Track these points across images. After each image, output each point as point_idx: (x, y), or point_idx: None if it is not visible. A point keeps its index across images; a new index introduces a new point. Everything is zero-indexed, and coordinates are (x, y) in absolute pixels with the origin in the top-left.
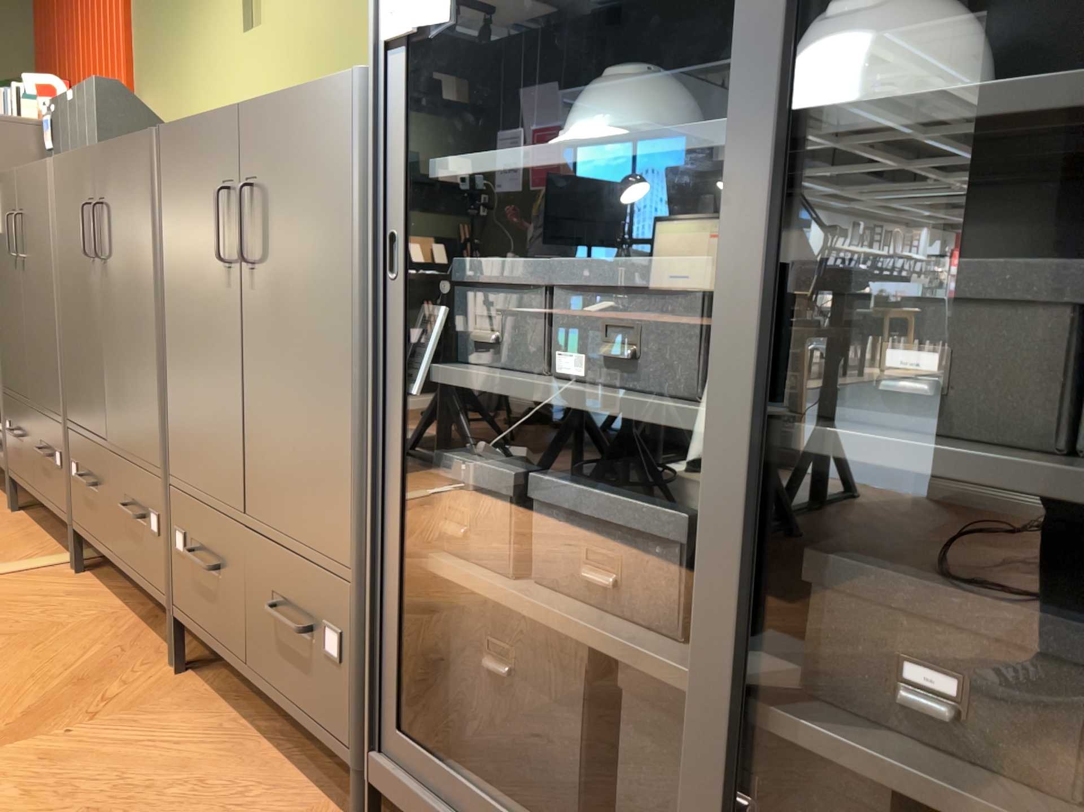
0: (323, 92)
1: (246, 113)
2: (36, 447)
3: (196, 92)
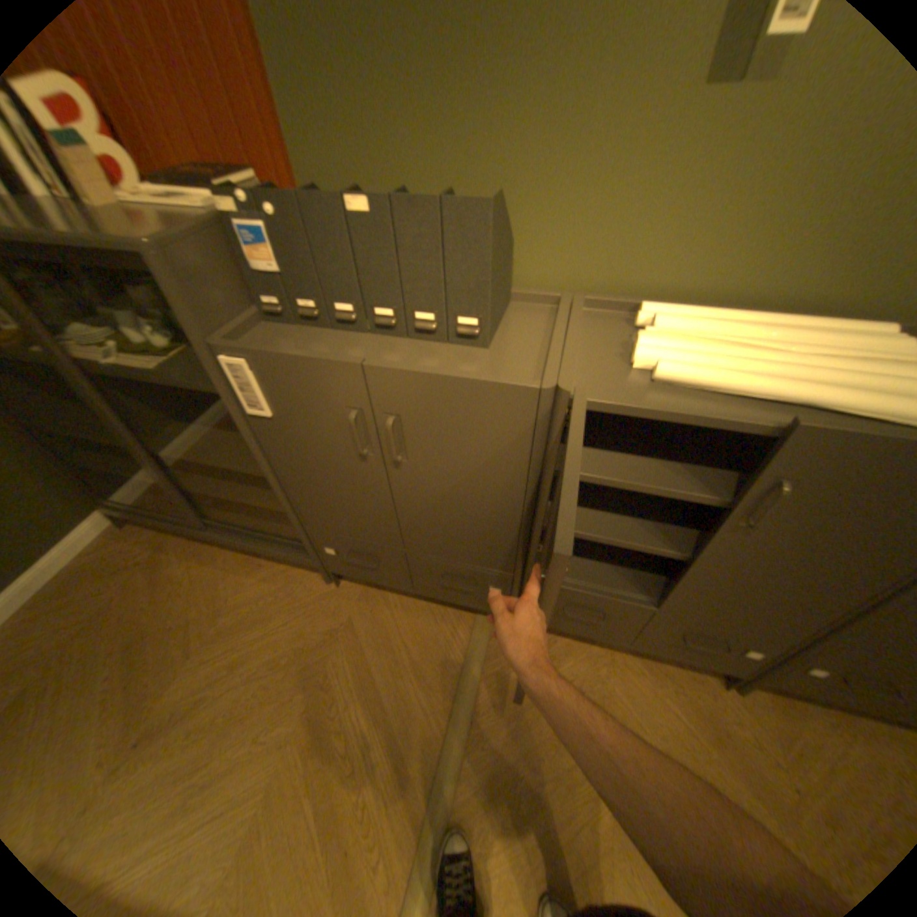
0: None
1: None
2: (421, 574)
3: (512, 154)
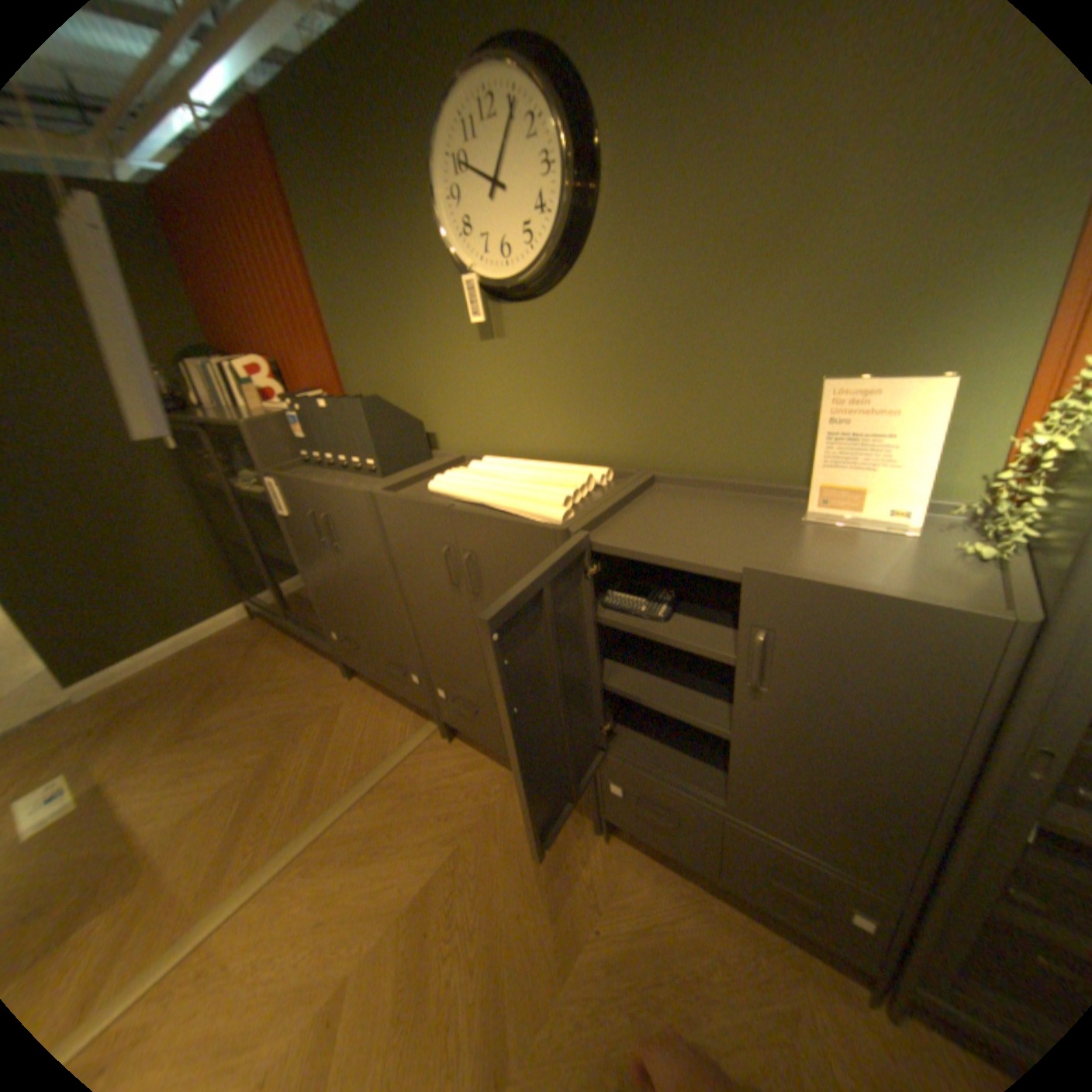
0: (936, 617)
1: (758, 579)
2: (377, 661)
3: (420, 378)
